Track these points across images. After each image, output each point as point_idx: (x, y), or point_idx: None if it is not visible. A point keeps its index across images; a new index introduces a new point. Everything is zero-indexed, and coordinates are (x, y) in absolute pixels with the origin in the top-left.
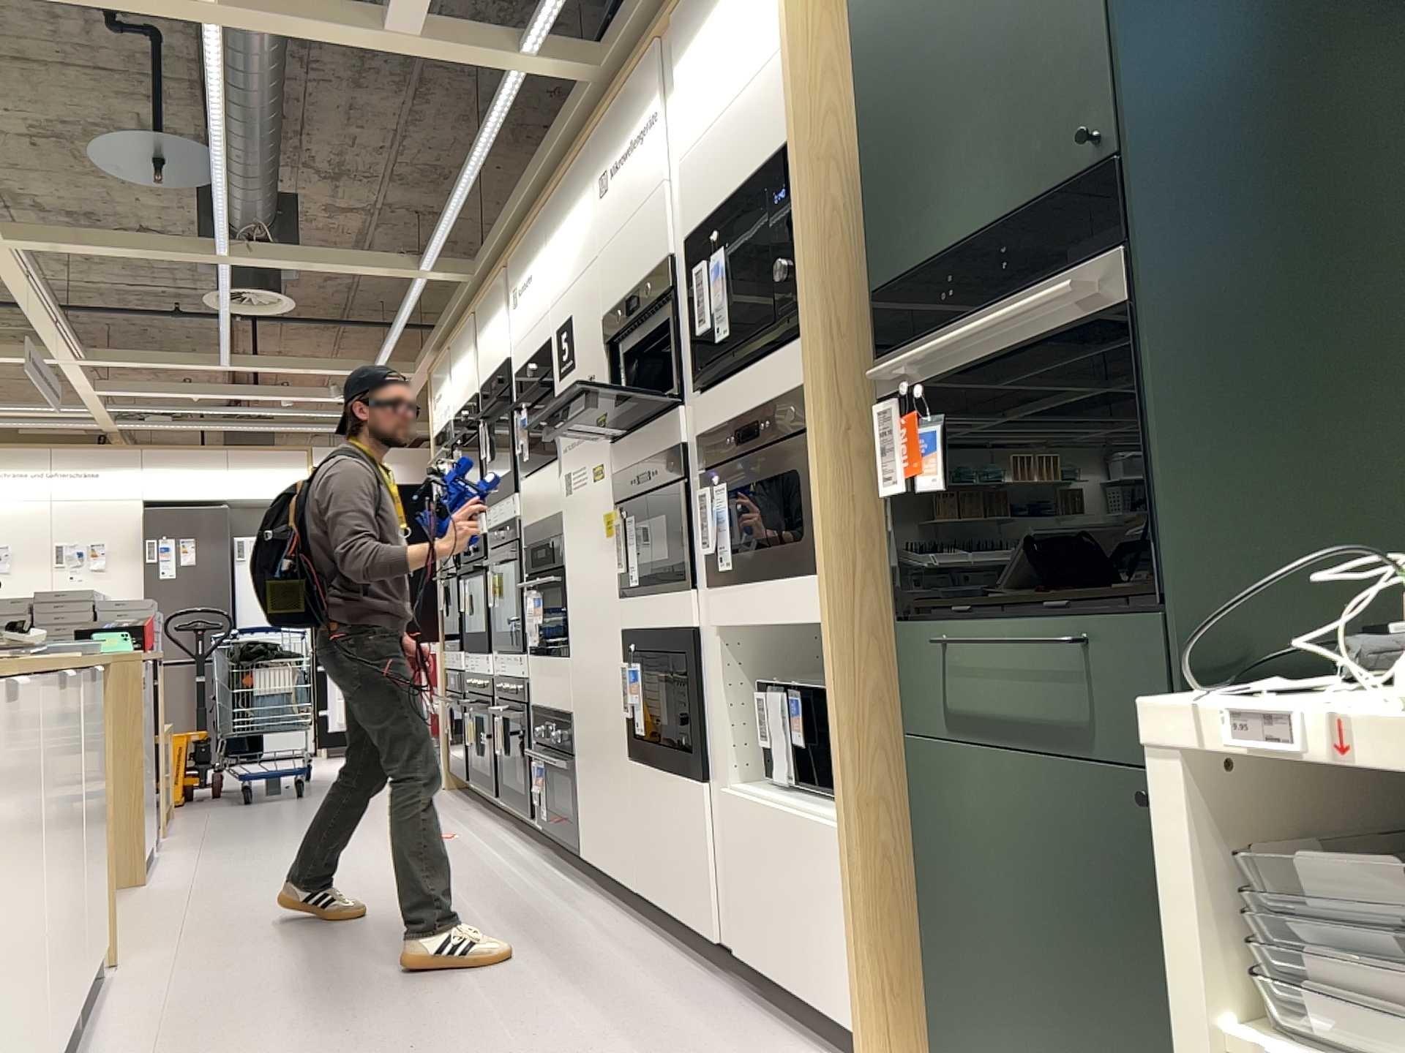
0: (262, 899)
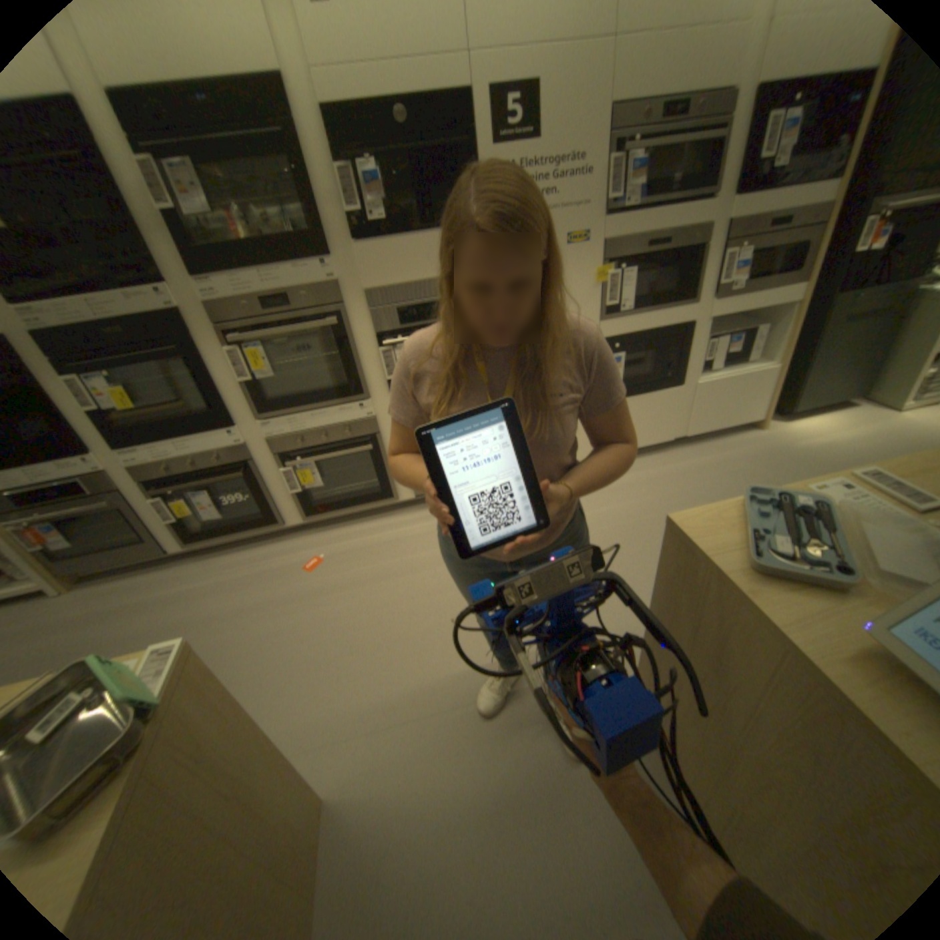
0: (445, 653)
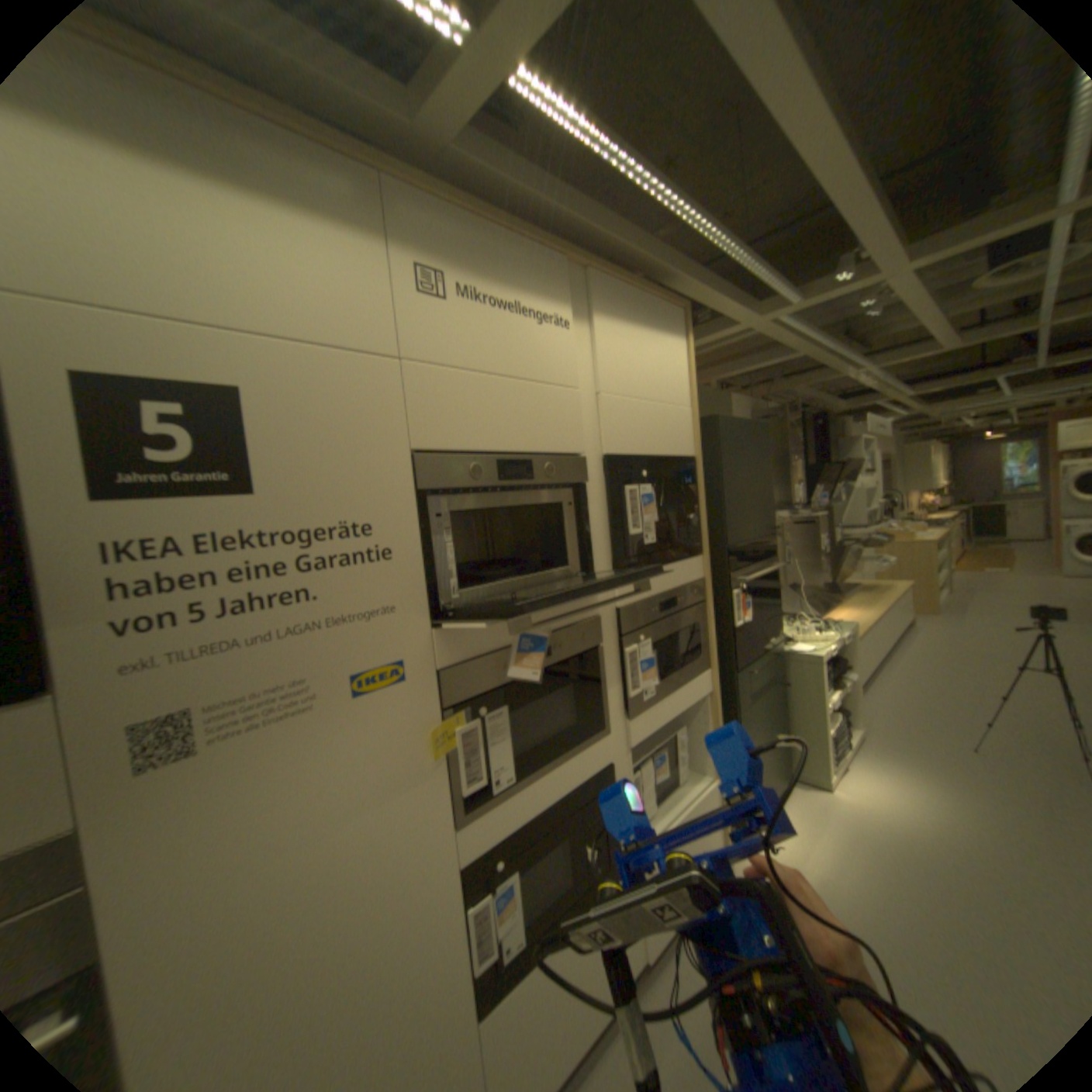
0: None
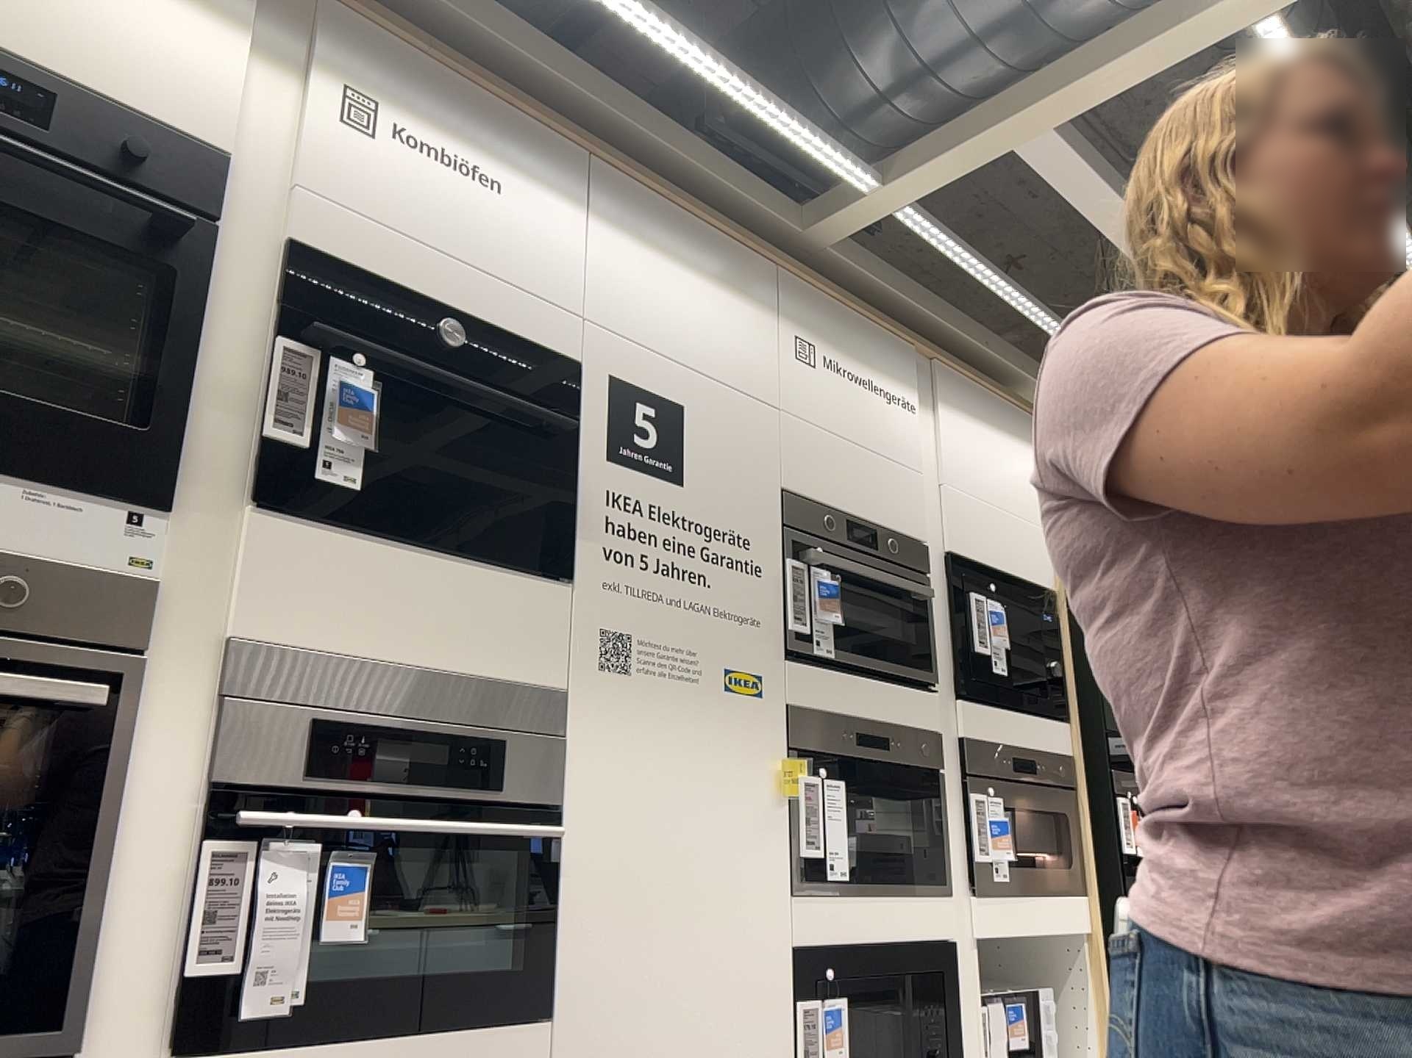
0: None
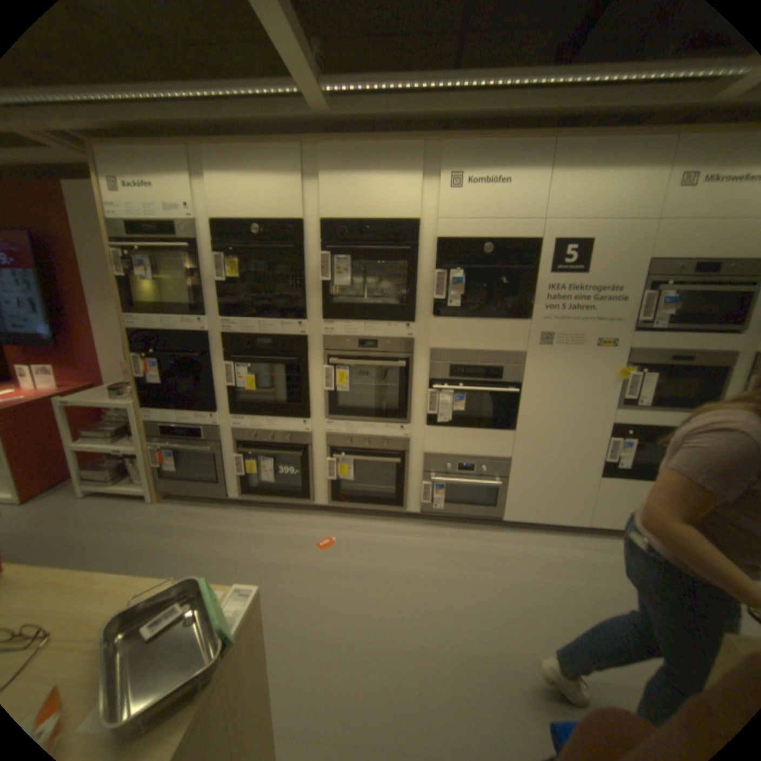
0: (424, 685)
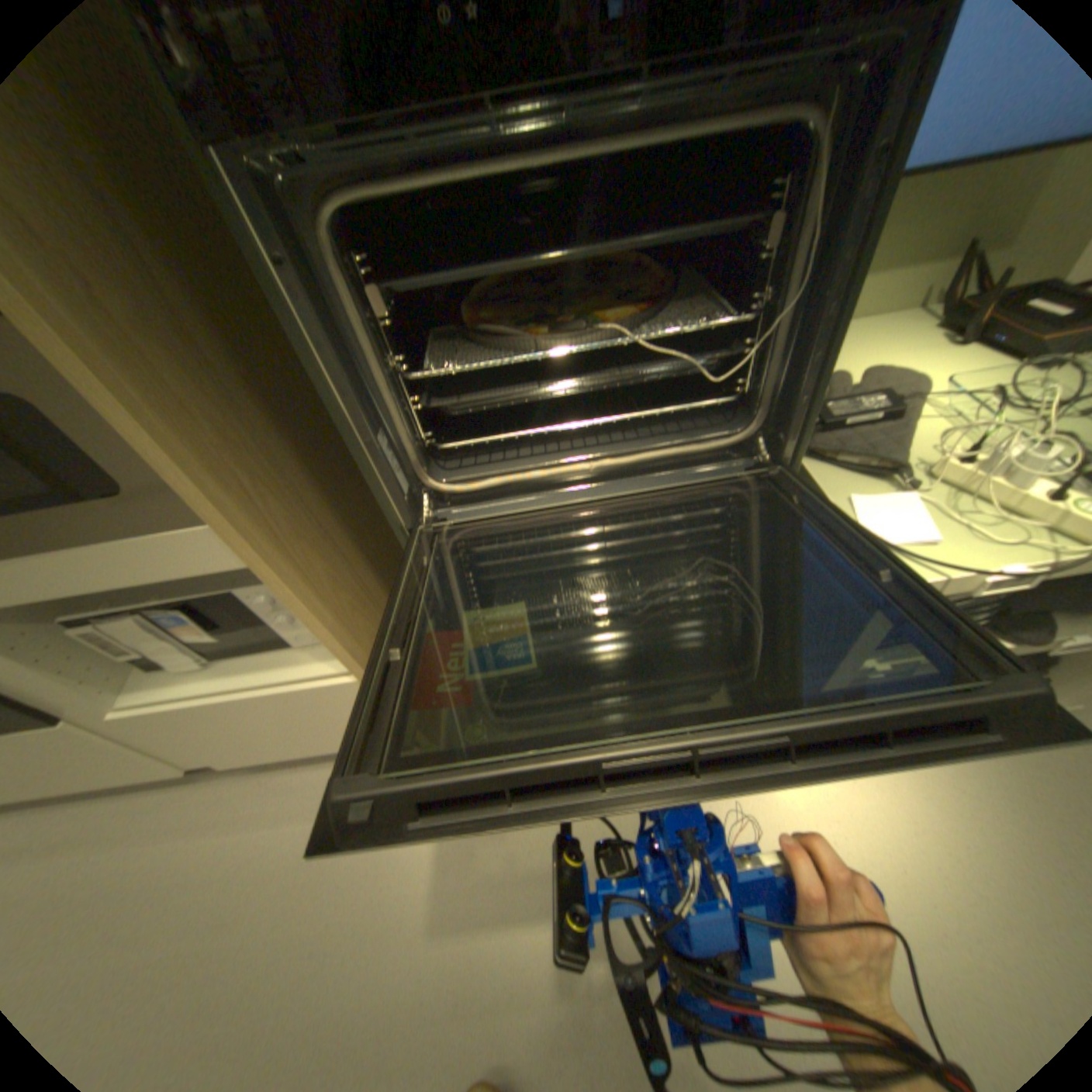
0: None
